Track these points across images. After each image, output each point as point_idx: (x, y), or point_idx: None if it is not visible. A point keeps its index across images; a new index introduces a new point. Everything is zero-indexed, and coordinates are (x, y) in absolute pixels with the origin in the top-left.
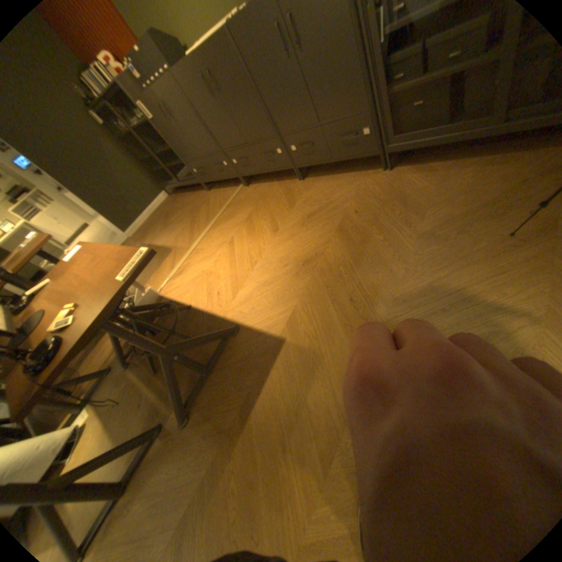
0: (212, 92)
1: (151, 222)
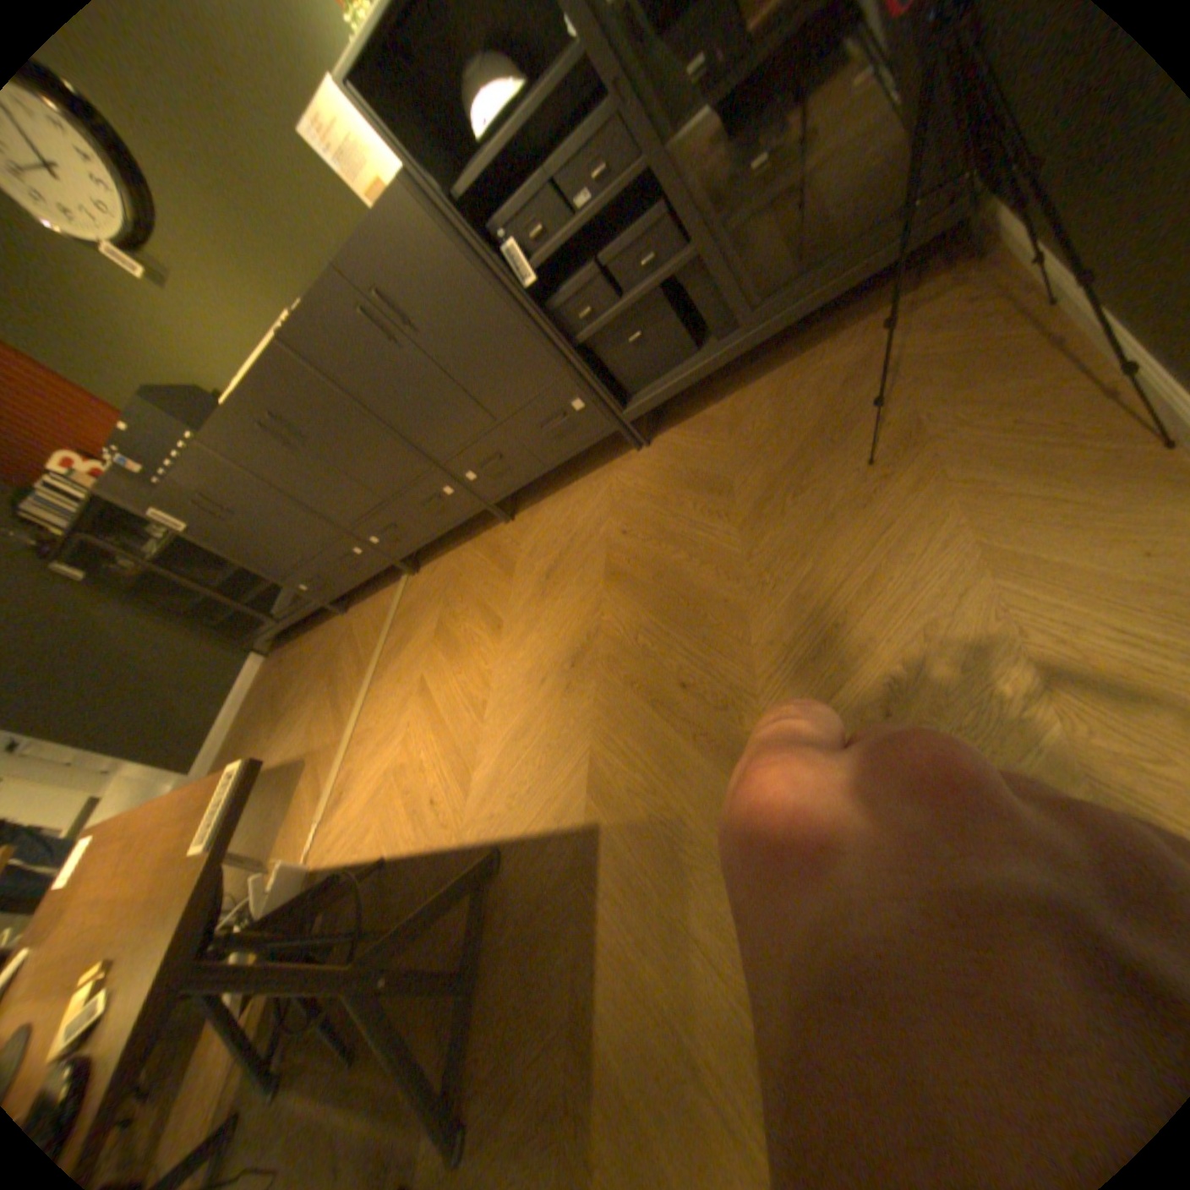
0: (292, 443)
1: (245, 726)
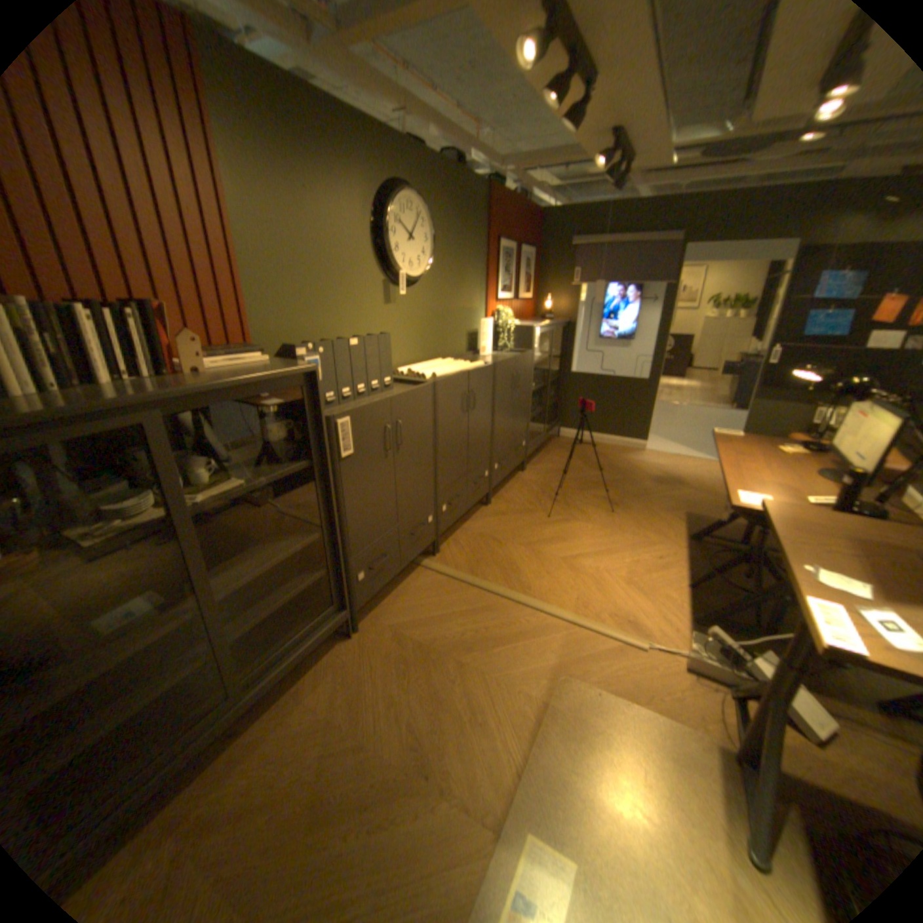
0: (465, 414)
1: None
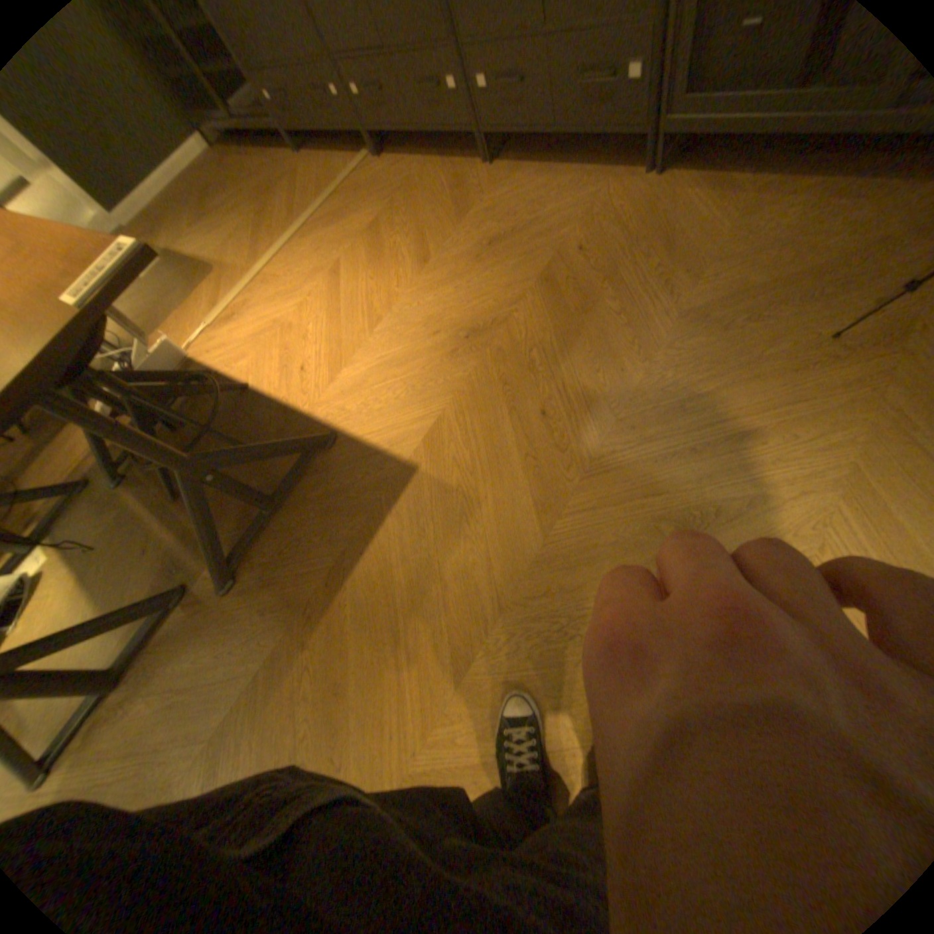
0: None
1: (169, 201)
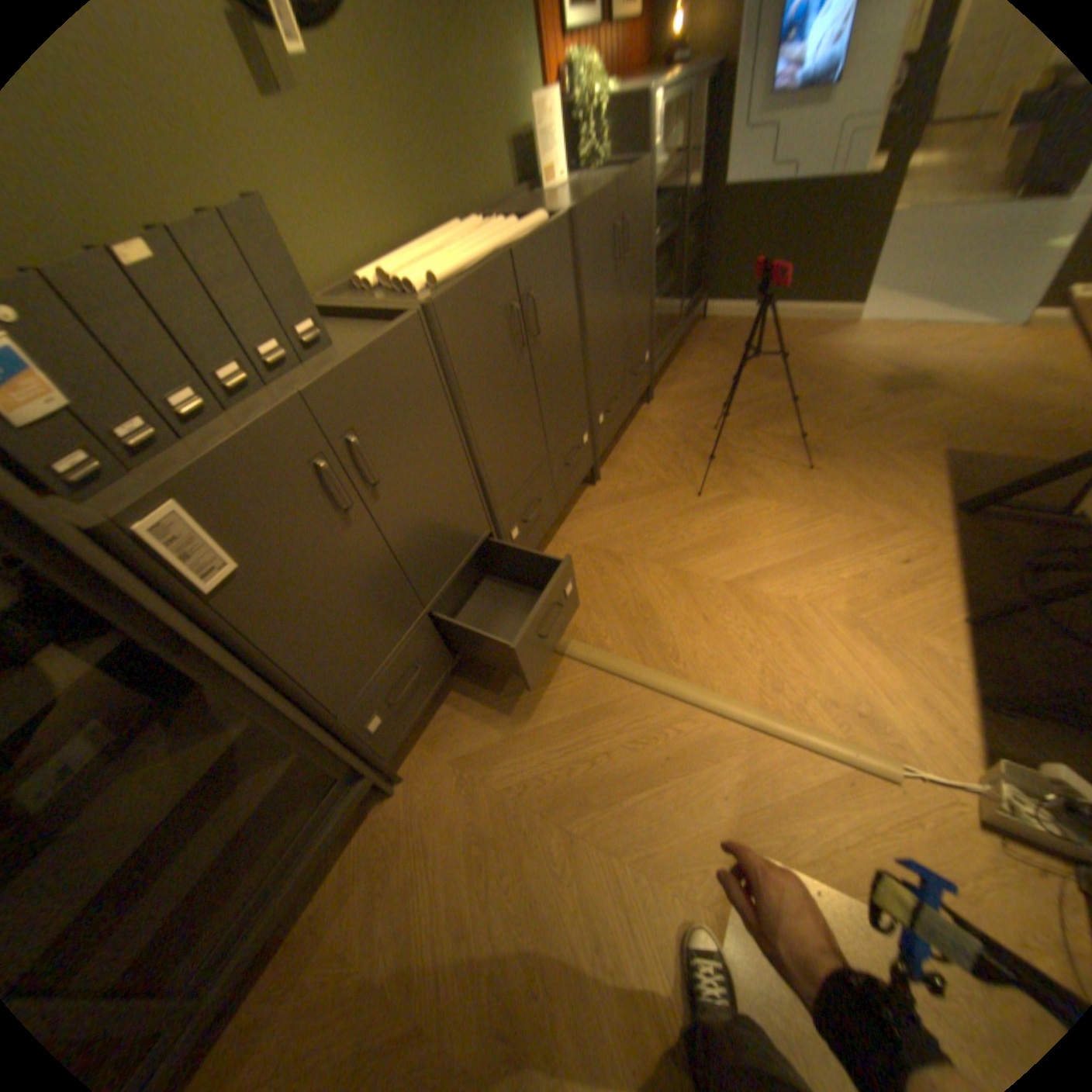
0: (521, 349)
1: None
